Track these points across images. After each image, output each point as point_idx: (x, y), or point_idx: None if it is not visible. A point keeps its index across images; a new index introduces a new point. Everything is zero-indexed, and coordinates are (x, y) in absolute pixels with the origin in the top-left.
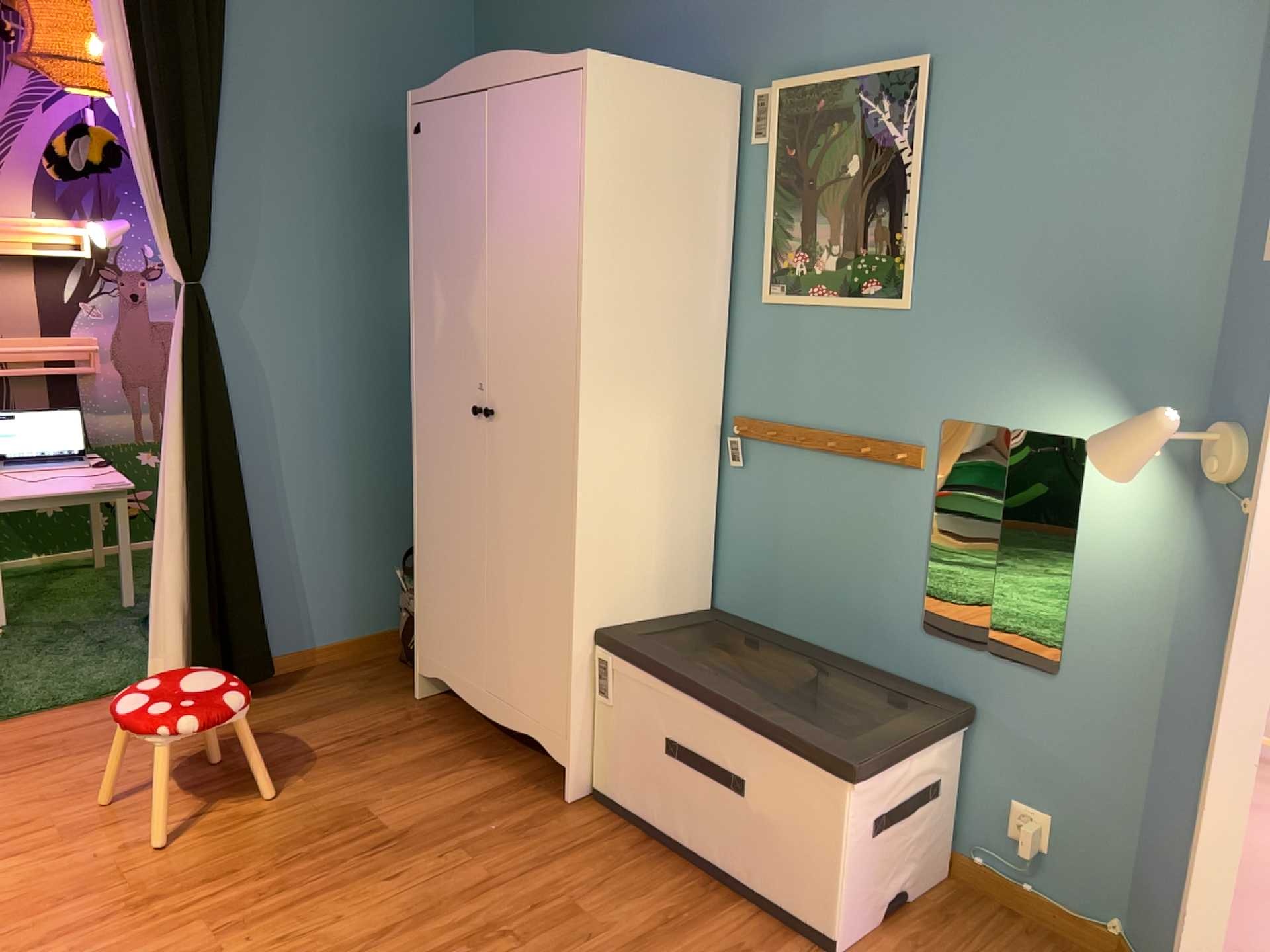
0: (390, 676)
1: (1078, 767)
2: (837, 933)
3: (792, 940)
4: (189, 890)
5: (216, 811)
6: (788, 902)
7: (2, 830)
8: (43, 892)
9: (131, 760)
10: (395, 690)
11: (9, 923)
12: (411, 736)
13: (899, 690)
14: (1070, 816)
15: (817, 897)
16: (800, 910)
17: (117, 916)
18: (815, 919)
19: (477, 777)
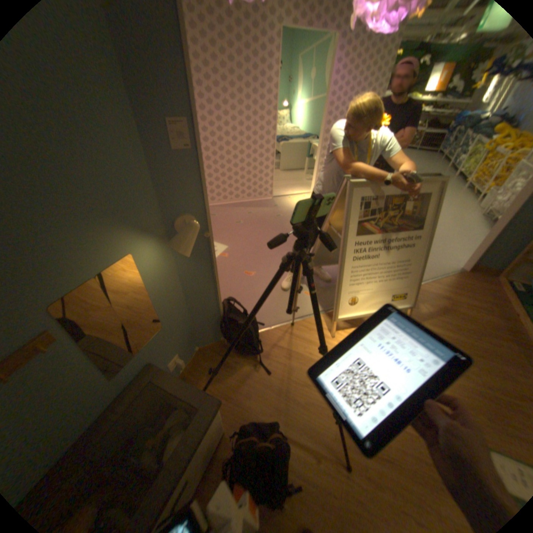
0: None
1: (177, 336)
2: (223, 432)
3: (218, 455)
4: None
5: None
6: (210, 458)
7: None
8: None
9: None
10: None
11: None
12: None
13: (129, 400)
14: (180, 347)
15: (216, 440)
16: (214, 450)
17: None
18: (217, 443)
19: None
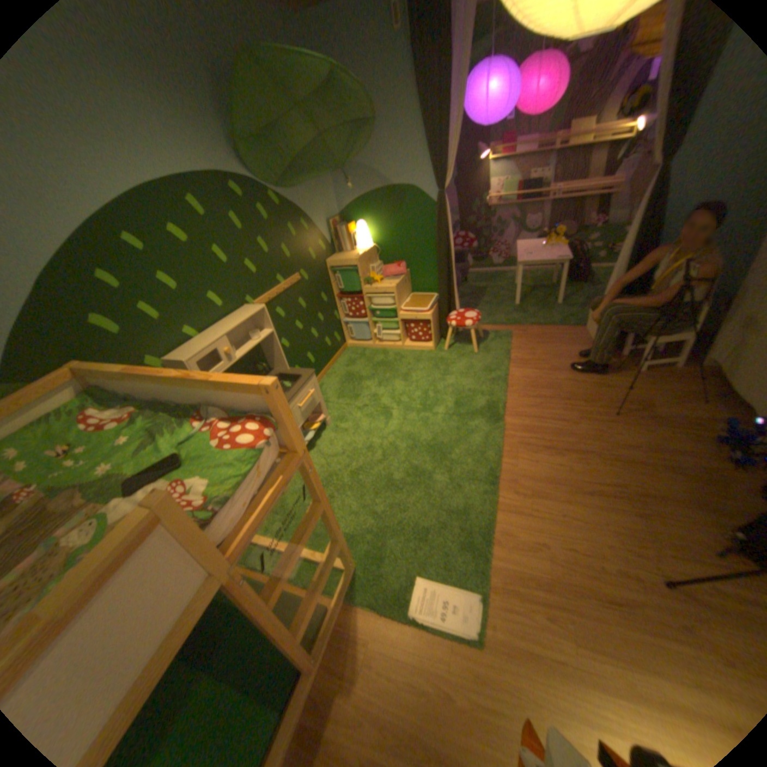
0: (696, 352)
1: None
2: None
3: None
4: (578, 402)
5: (597, 380)
6: None
7: (536, 361)
8: (540, 383)
9: (578, 352)
10: (695, 359)
11: (529, 388)
12: (690, 382)
13: None
14: None
15: None
16: None
17: (555, 399)
18: None
19: (713, 412)
